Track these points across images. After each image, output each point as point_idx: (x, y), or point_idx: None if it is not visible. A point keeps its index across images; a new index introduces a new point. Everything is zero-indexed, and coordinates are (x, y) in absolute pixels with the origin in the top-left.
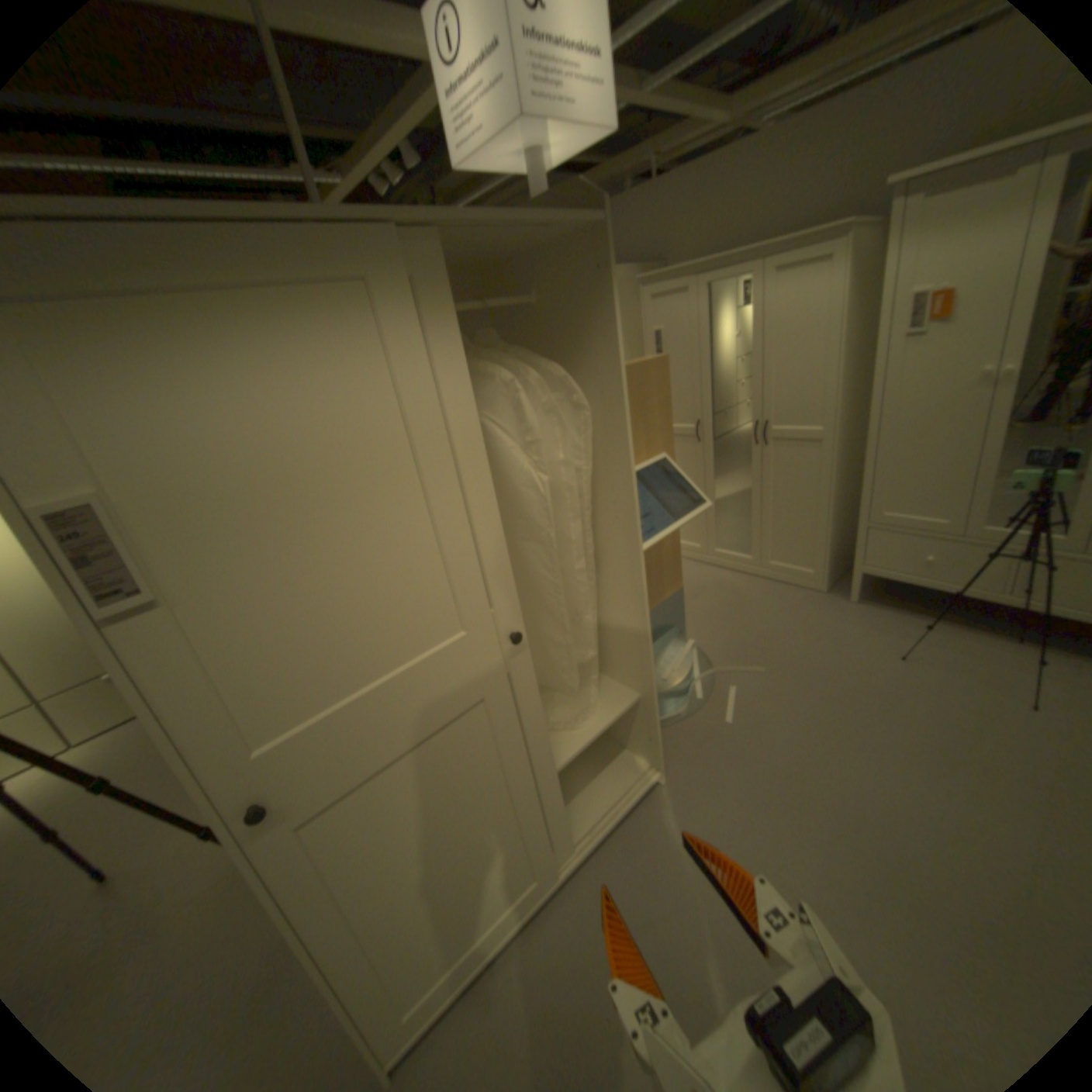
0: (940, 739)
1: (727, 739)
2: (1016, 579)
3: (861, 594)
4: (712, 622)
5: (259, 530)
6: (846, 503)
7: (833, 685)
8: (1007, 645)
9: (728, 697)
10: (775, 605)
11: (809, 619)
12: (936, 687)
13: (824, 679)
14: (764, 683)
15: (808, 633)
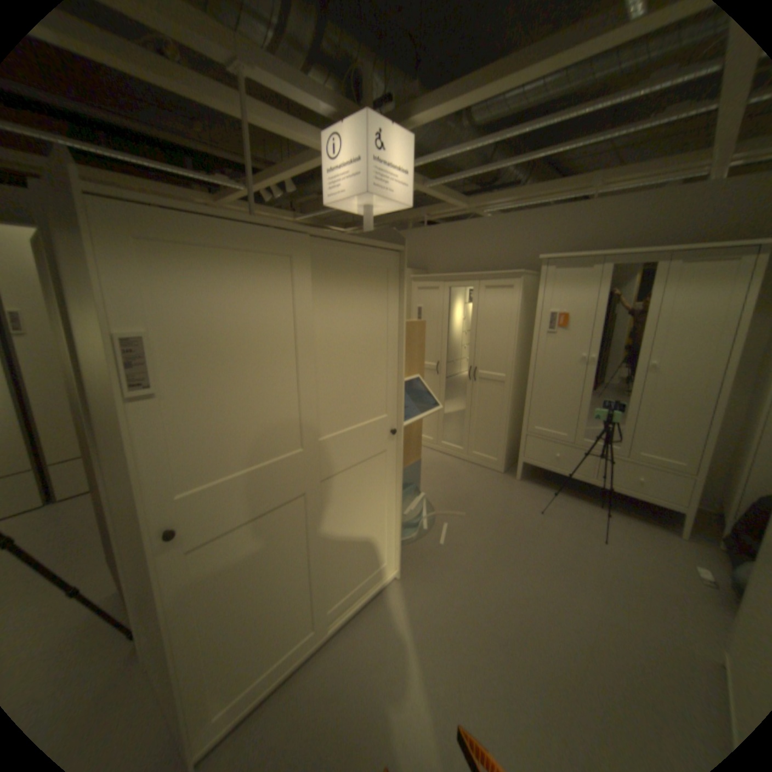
0: (557, 557)
1: (440, 553)
2: (599, 470)
3: (522, 476)
4: (436, 484)
5: (214, 367)
6: (516, 420)
7: (503, 525)
8: (595, 509)
9: (442, 529)
10: (474, 478)
11: (493, 487)
12: (558, 529)
13: (498, 521)
14: (464, 522)
15: (492, 495)
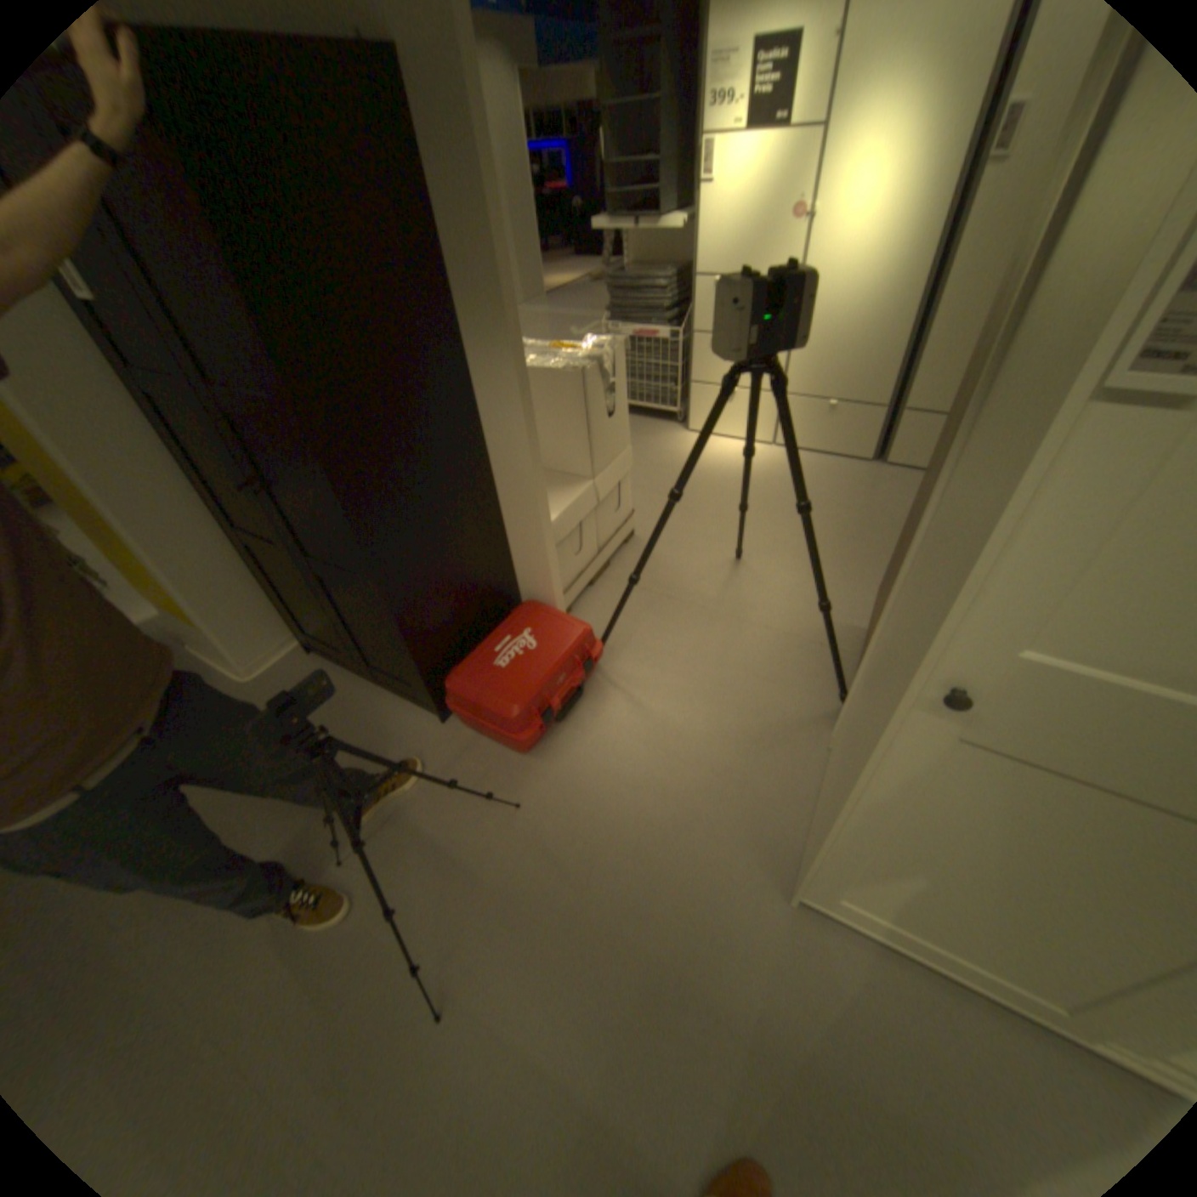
0: None
1: None
2: None
3: None
4: None
5: None
6: None
7: None
8: None
9: None
10: None
11: None
12: None
13: None
14: None
15: None
